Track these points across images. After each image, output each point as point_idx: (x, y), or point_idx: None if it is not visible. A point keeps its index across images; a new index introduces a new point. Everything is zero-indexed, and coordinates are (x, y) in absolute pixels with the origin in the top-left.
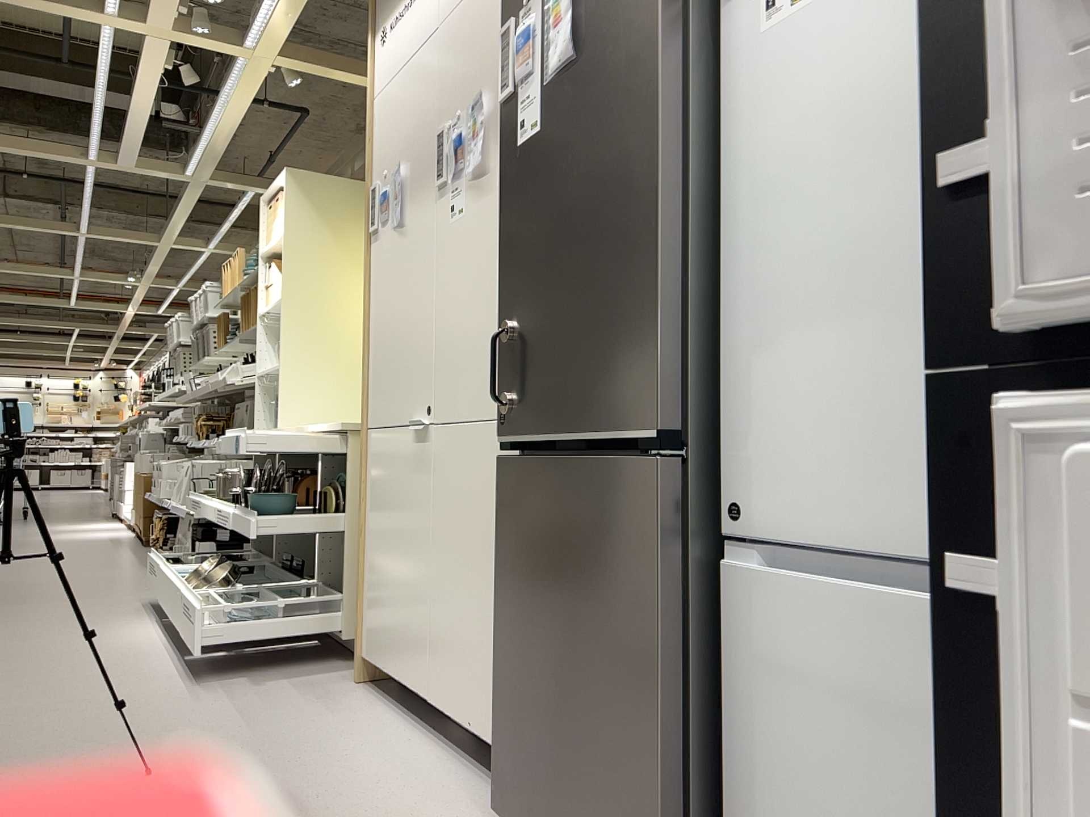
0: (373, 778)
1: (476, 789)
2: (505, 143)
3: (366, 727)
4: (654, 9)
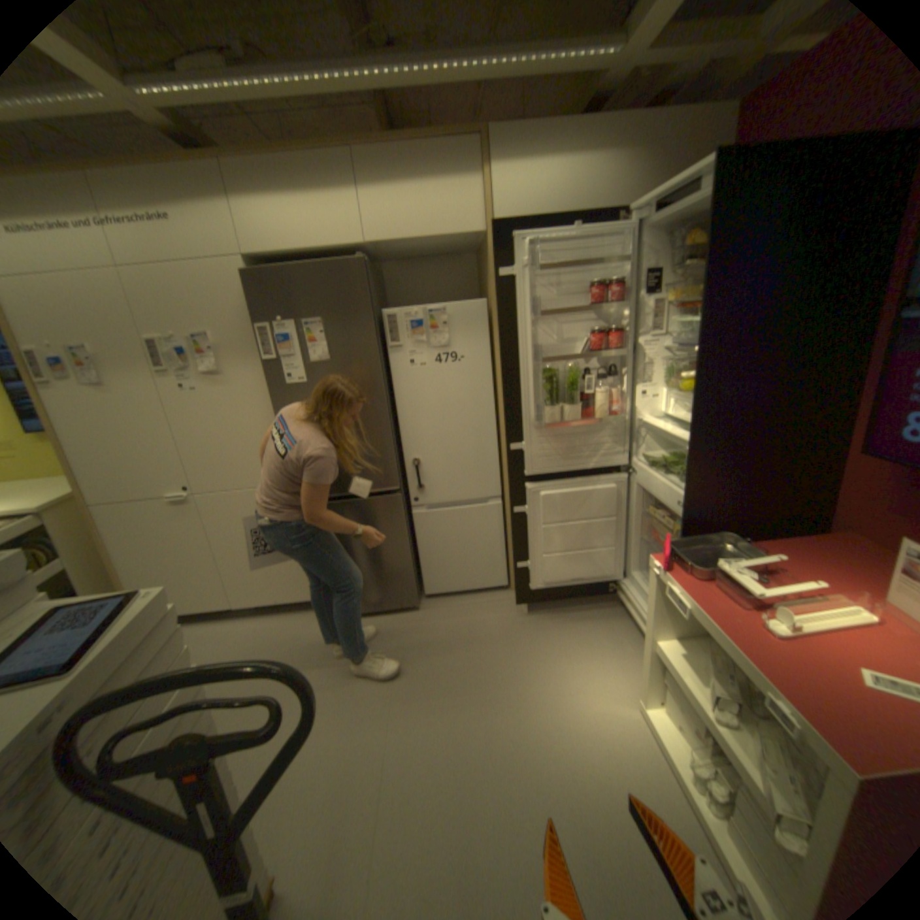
0: (252, 644)
1: (294, 618)
2: (272, 379)
3: (198, 638)
4: (375, 358)
